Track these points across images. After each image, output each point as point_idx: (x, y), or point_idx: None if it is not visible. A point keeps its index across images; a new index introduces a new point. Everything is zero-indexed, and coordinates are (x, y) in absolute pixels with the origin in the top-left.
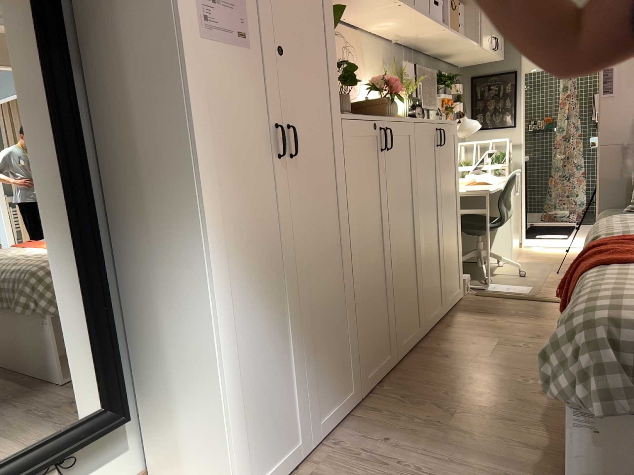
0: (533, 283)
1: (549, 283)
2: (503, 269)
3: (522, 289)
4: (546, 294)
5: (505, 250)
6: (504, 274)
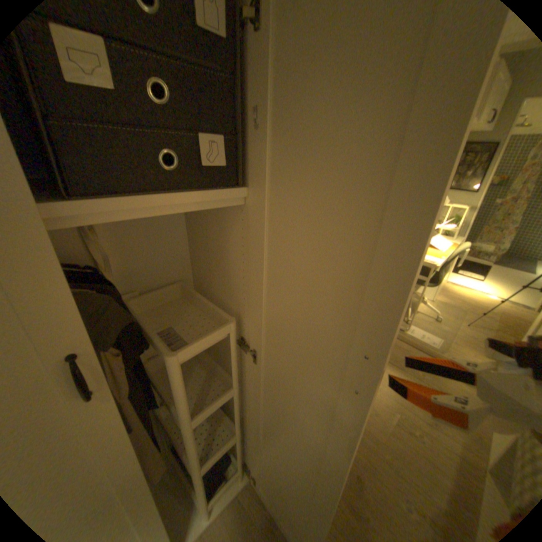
0: (447, 336)
1: (461, 342)
2: (426, 309)
3: (436, 343)
4: (455, 358)
5: (433, 293)
6: (425, 316)
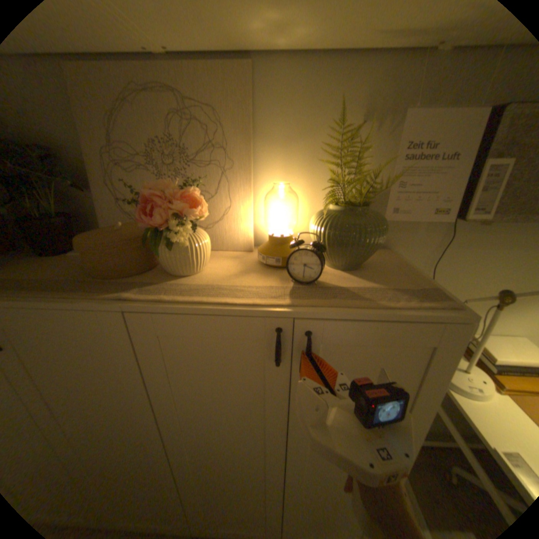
0: None
1: None
2: None
3: None
4: None
5: None
6: None
